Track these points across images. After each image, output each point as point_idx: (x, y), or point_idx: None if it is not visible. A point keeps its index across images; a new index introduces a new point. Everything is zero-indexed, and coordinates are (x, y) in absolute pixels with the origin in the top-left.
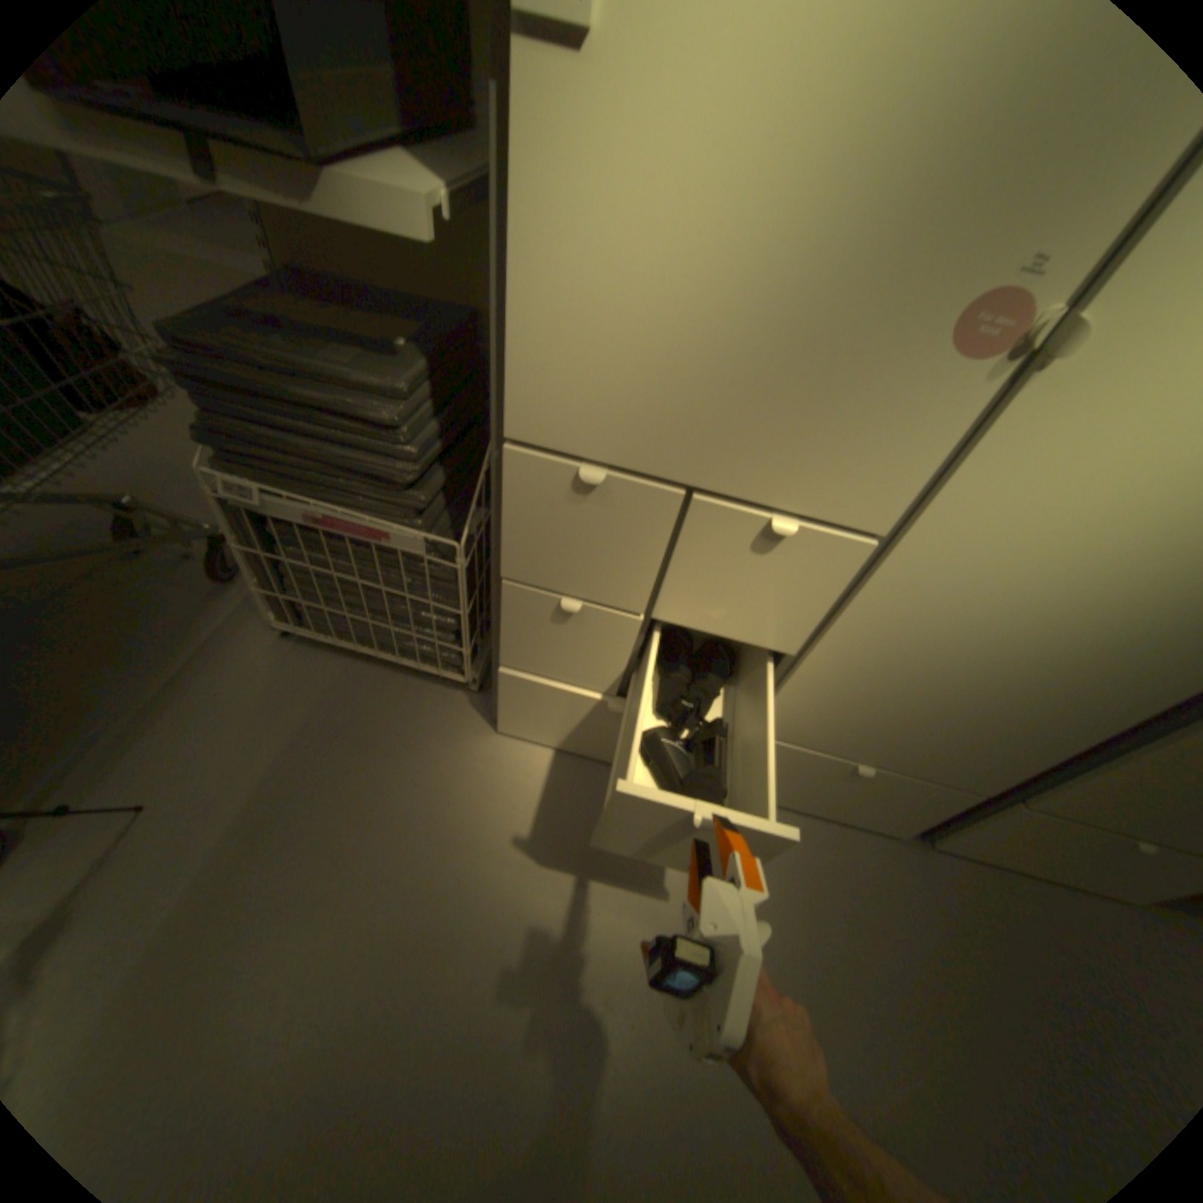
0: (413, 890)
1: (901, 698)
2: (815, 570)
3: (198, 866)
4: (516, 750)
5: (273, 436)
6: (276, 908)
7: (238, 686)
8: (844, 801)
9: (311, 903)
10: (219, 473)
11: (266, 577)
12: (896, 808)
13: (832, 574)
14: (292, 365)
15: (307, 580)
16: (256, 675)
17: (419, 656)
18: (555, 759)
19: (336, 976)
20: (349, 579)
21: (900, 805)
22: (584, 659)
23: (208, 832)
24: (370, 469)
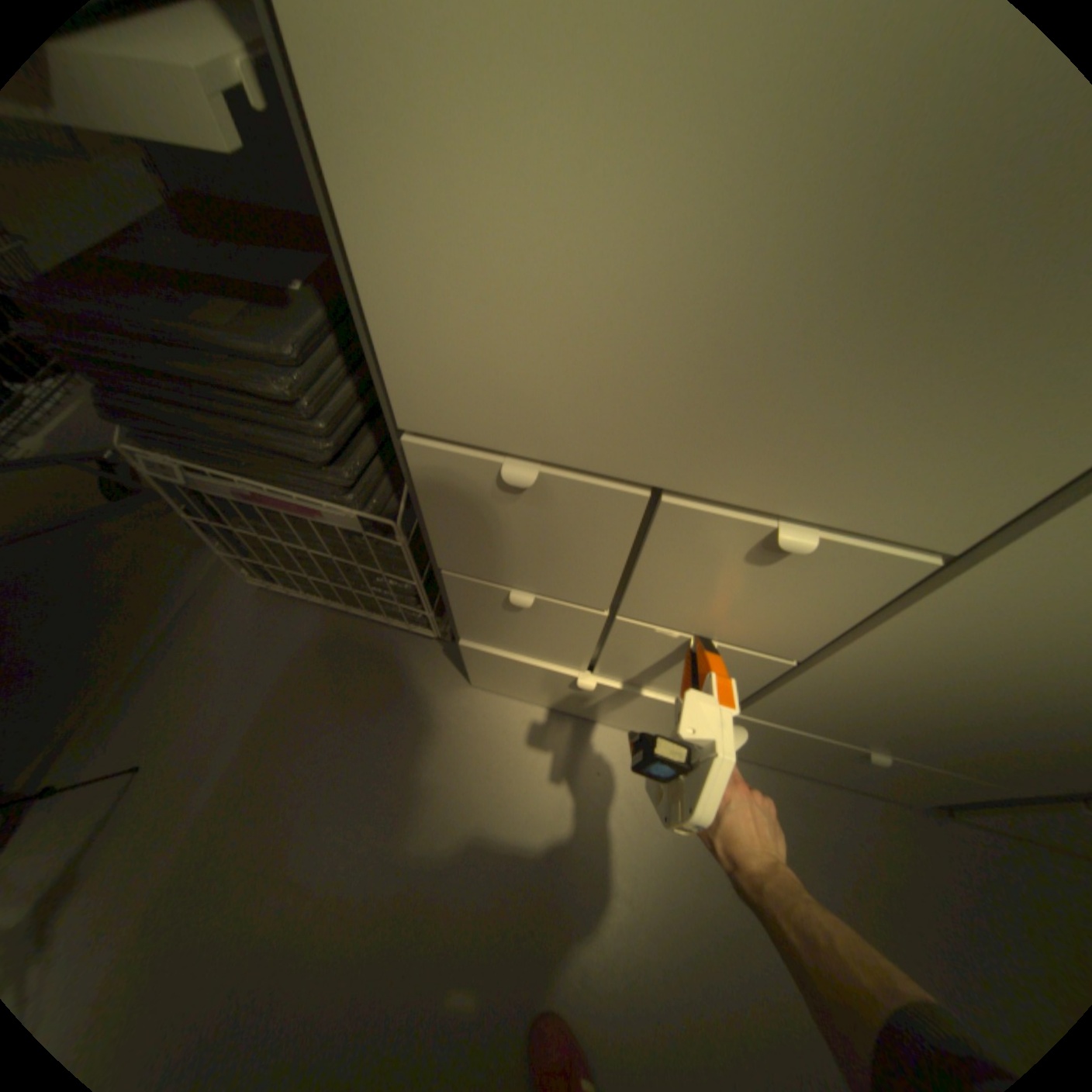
0: (388, 856)
1: (941, 709)
2: (839, 585)
3: (187, 827)
4: (490, 704)
5: (172, 412)
6: (258, 872)
7: (222, 640)
8: (850, 775)
9: (291, 868)
10: (139, 448)
11: (225, 541)
12: (913, 787)
13: (864, 591)
14: (162, 331)
15: (261, 546)
16: (238, 628)
17: (387, 612)
18: (530, 713)
19: (314, 944)
20: (298, 547)
21: (918, 786)
22: (546, 641)
23: (196, 793)
24: (278, 446)
